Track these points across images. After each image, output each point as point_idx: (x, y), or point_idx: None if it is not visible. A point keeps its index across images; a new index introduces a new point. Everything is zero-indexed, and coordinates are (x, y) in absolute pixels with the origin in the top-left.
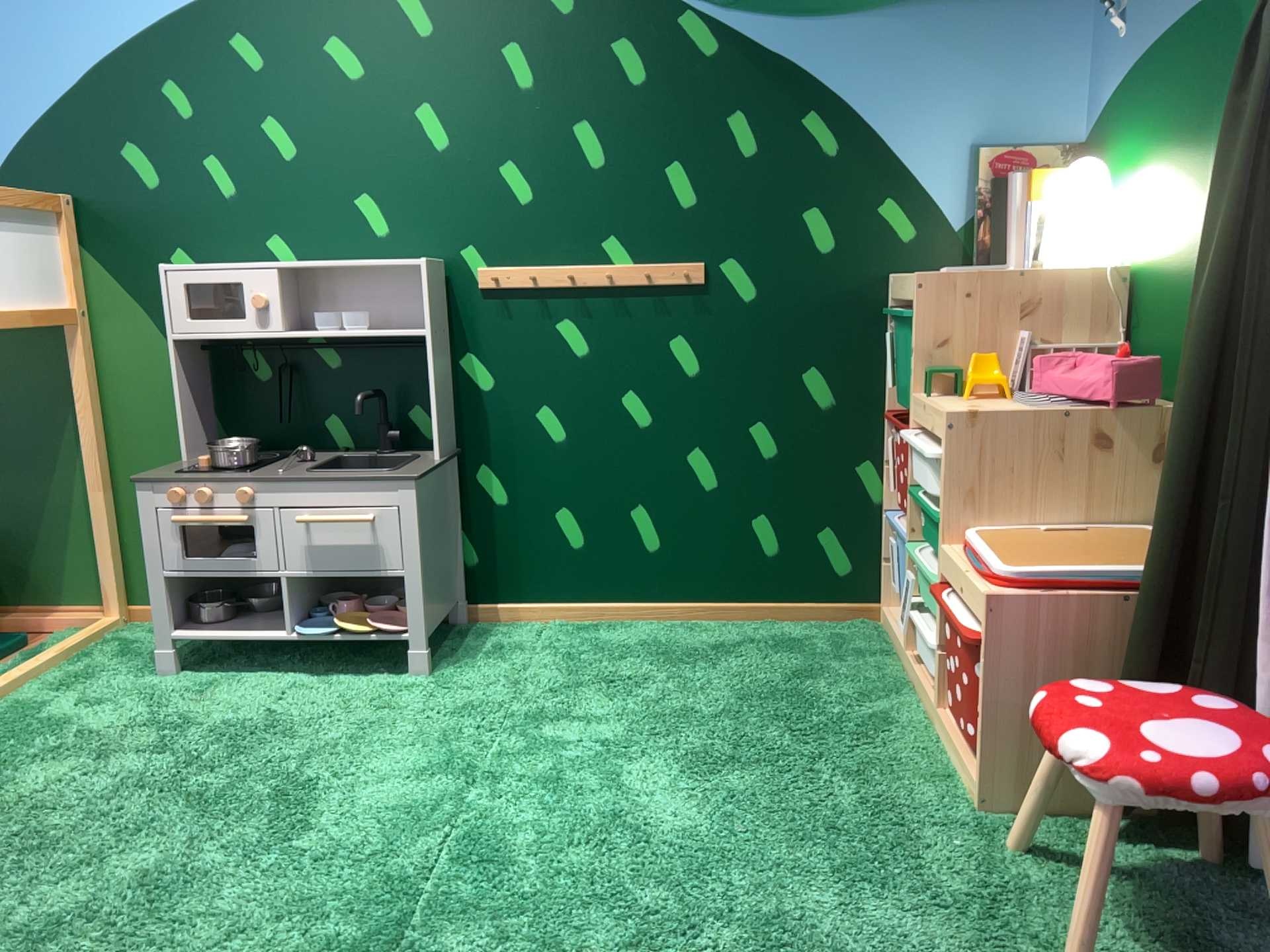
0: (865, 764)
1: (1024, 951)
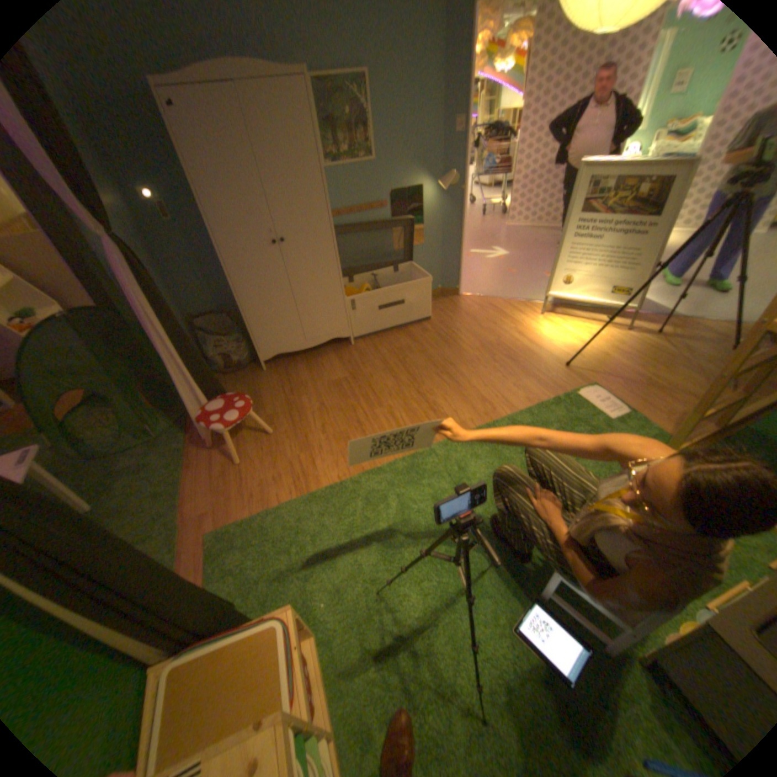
0: (362, 668)
1: (305, 558)
